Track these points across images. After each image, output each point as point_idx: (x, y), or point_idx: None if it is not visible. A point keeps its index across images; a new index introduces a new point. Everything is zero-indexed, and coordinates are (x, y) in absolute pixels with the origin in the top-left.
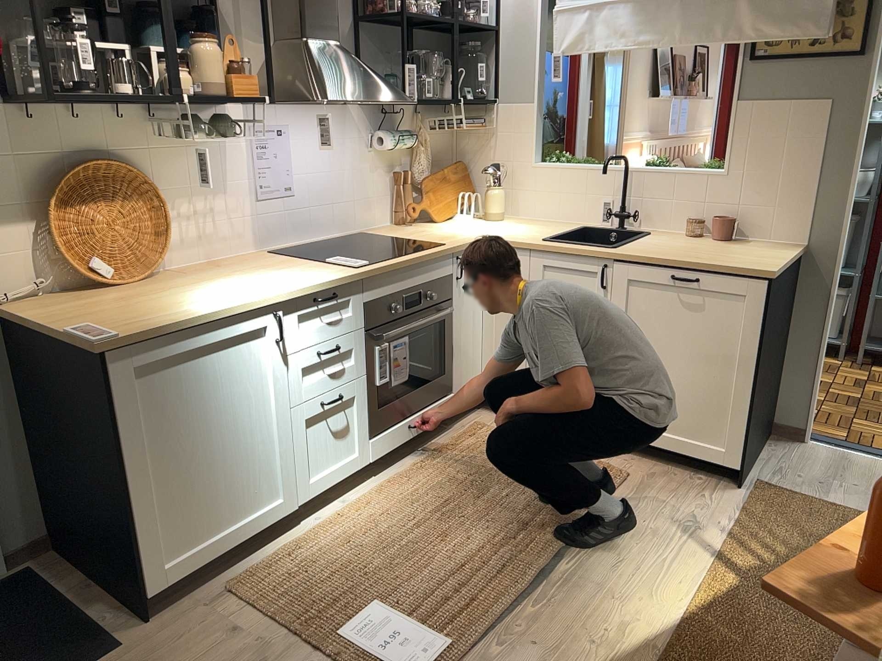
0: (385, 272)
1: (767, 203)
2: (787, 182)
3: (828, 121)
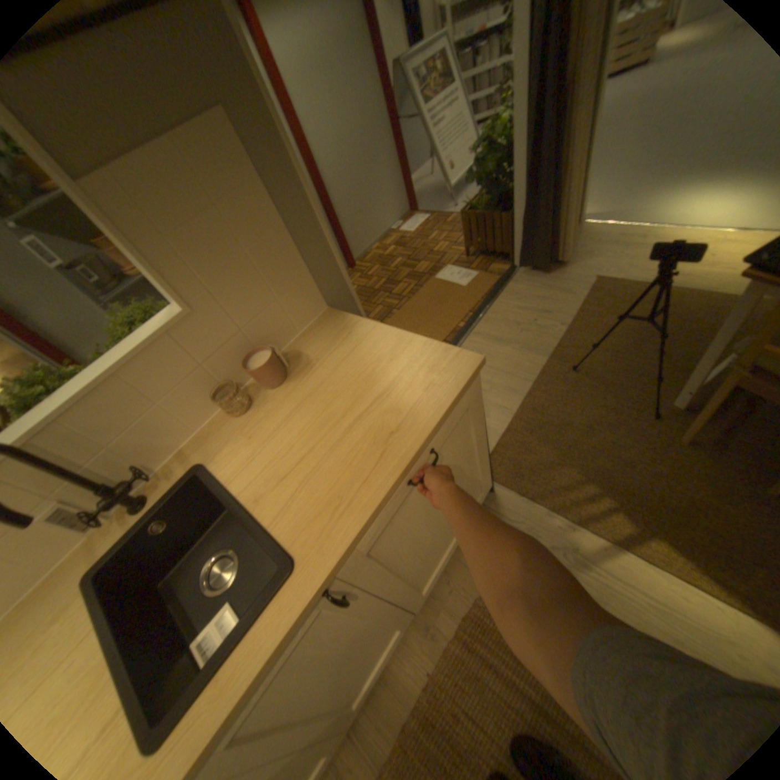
0: None
1: (266, 305)
2: (264, 264)
3: (243, 150)
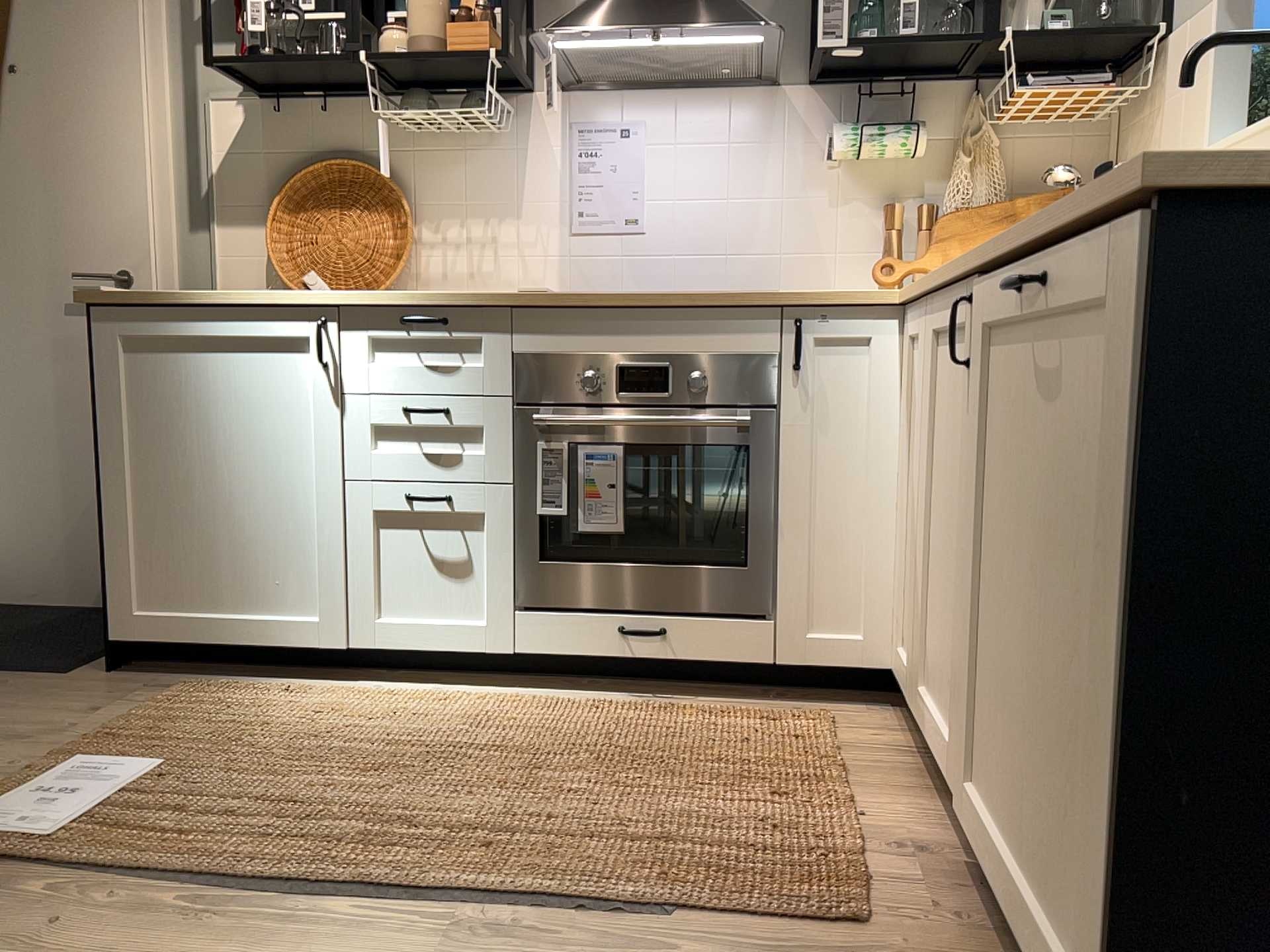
0: (566, 307)
1: None
2: None
3: None
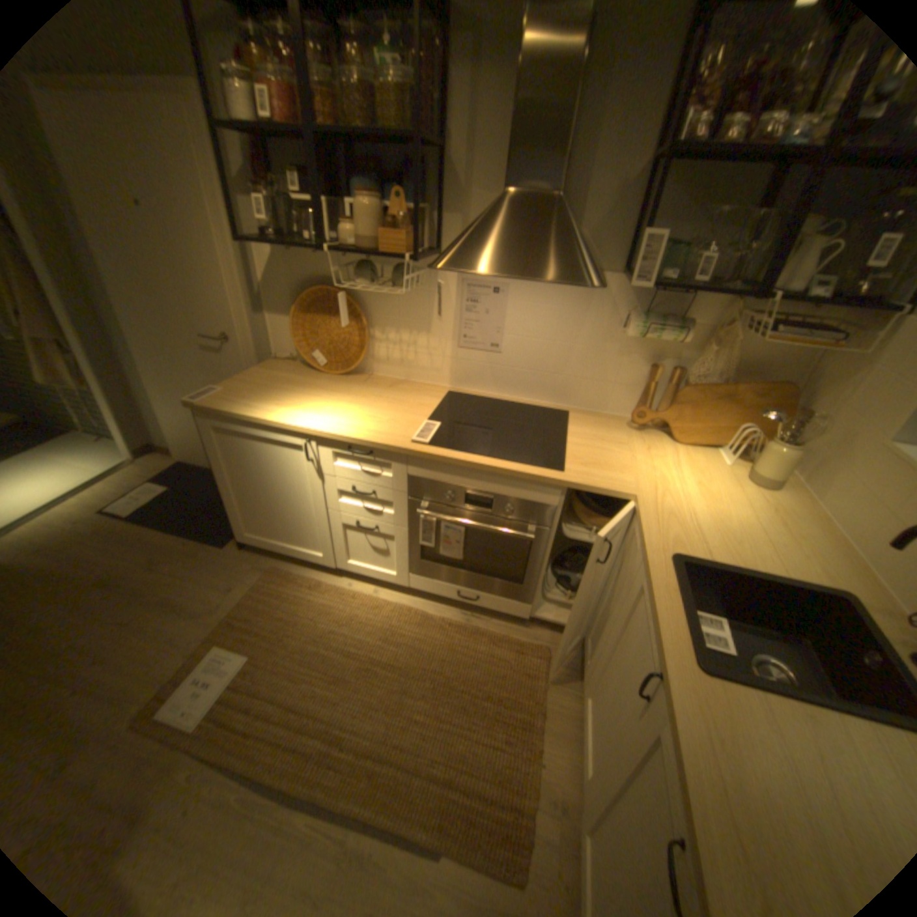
0: (437, 461)
1: None
2: None
3: None
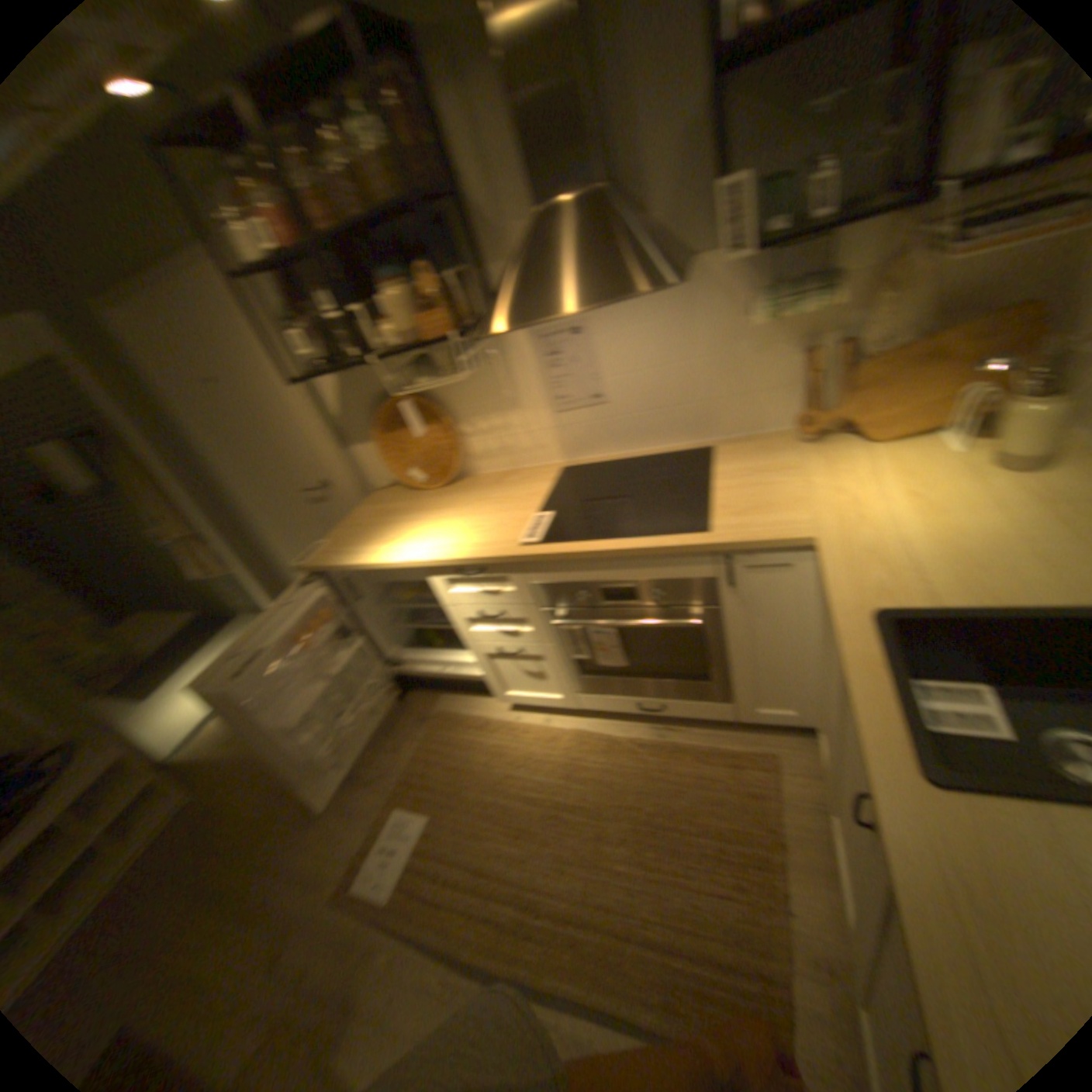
0: (550, 559)
1: None
2: None
3: None
